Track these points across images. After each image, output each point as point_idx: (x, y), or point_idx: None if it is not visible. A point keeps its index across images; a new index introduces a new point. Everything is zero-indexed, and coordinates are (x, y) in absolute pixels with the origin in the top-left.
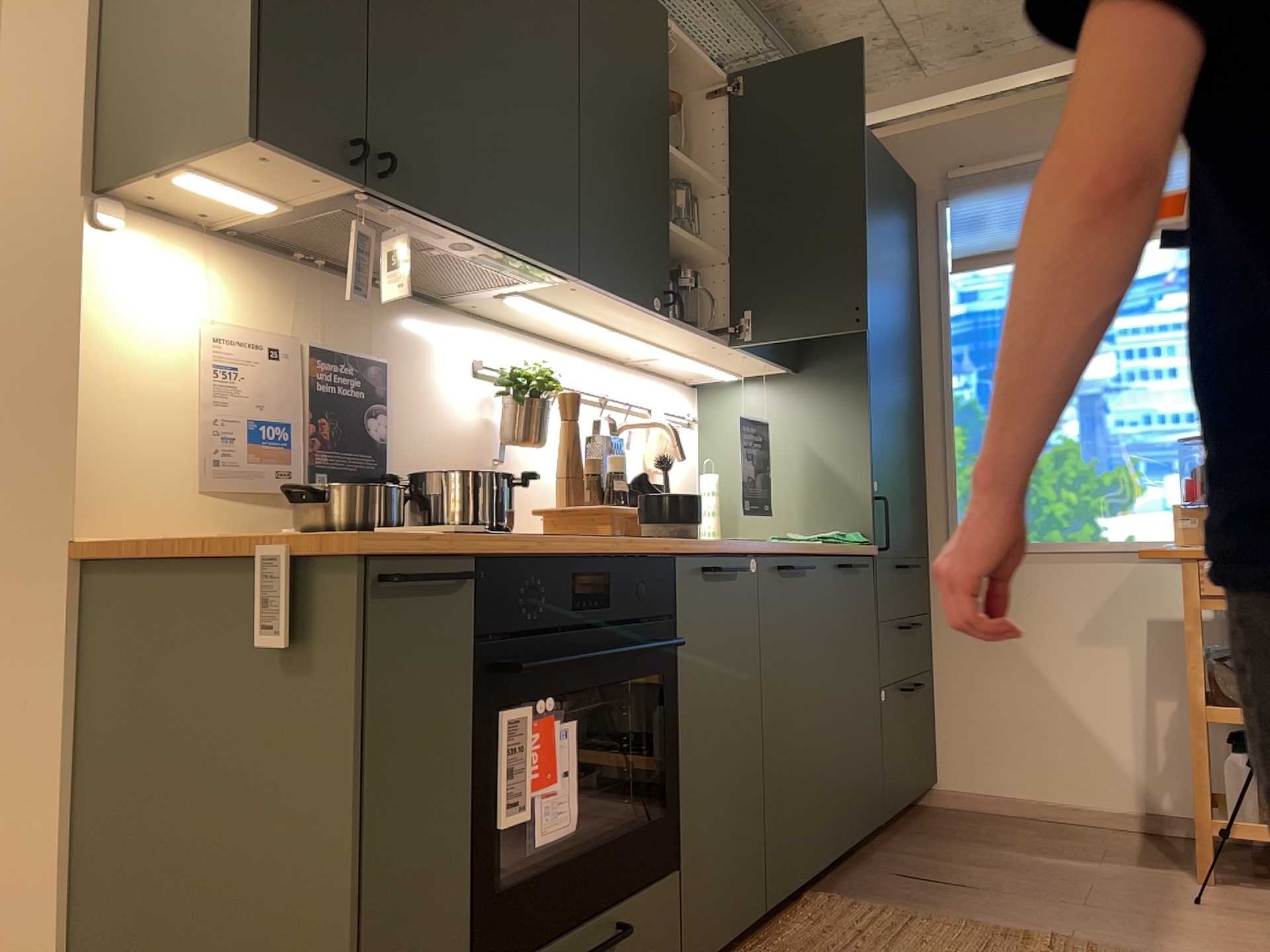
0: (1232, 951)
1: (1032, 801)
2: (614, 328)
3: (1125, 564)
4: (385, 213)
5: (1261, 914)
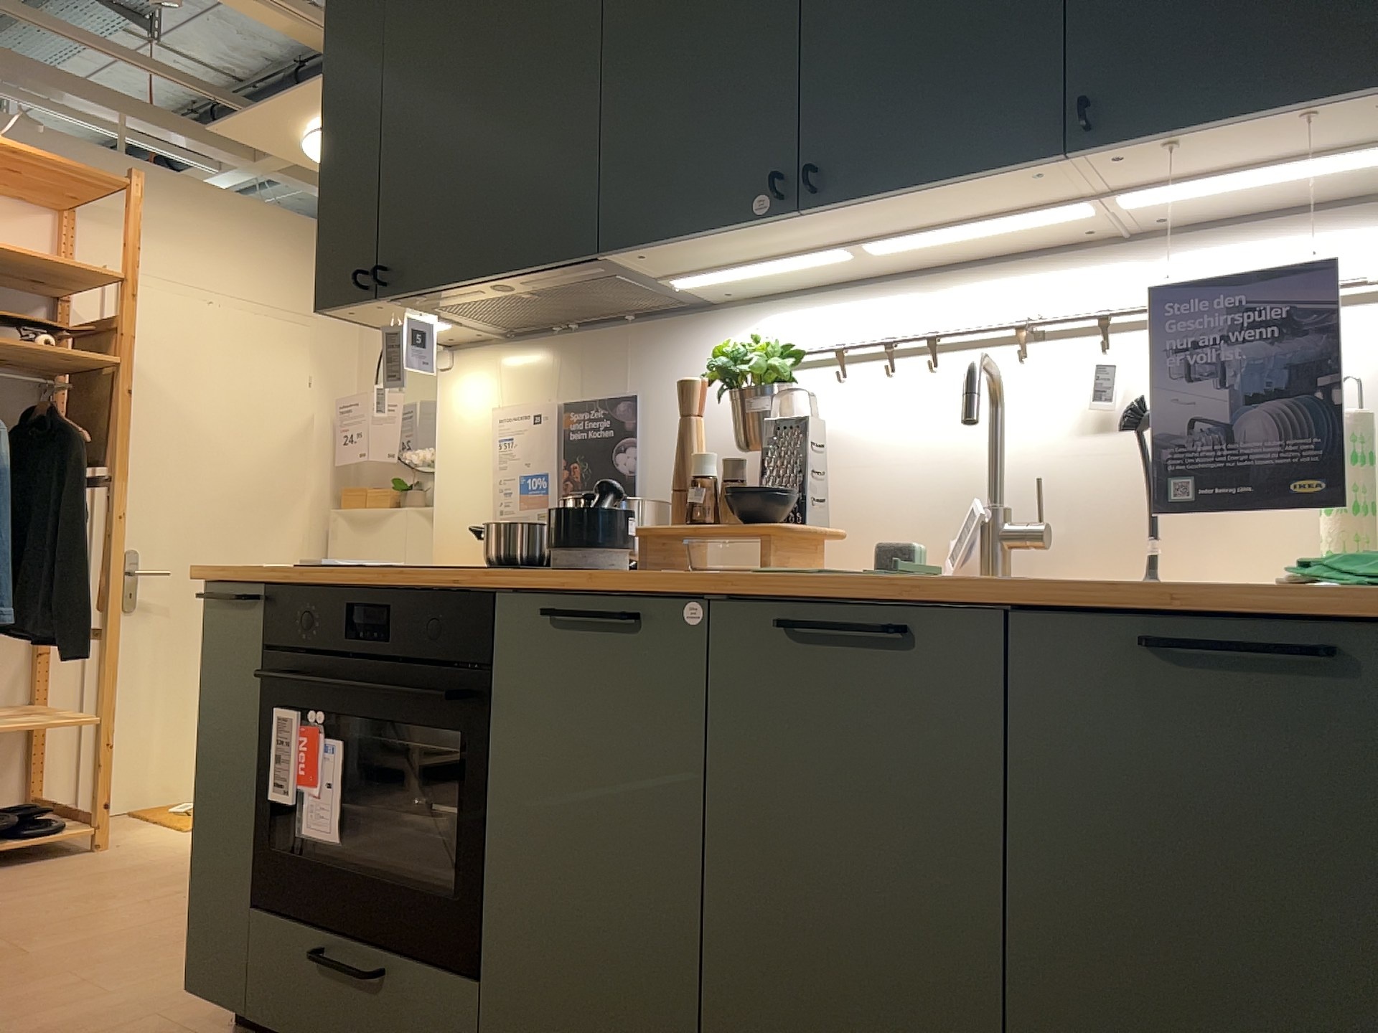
0: None
1: None
2: (851, 243)
3: None
4: (428, 301)
5: None
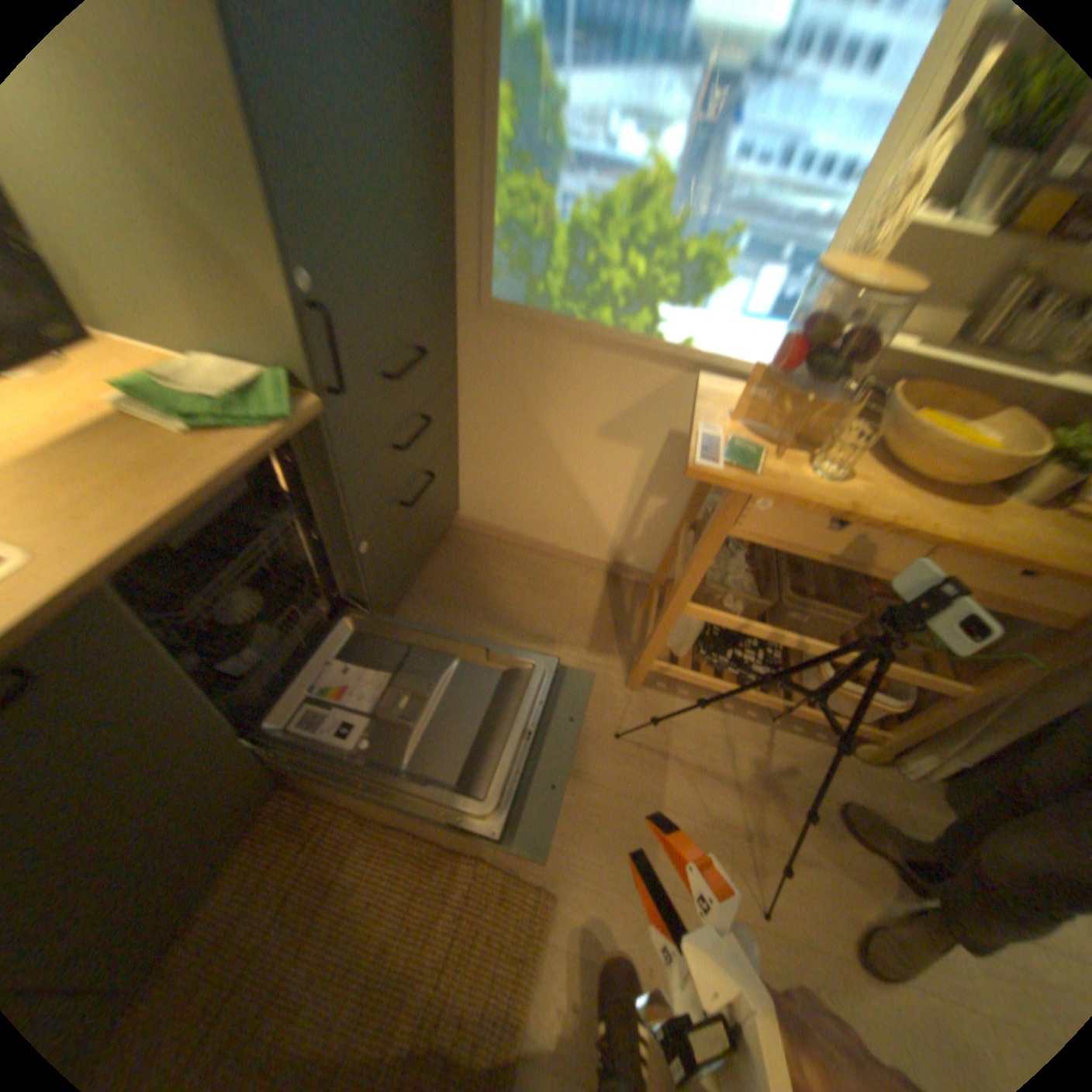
0: (620, 852)
1: (530, 538)
2: None
3: (671, 369)
4: None
5: (658, 752)
